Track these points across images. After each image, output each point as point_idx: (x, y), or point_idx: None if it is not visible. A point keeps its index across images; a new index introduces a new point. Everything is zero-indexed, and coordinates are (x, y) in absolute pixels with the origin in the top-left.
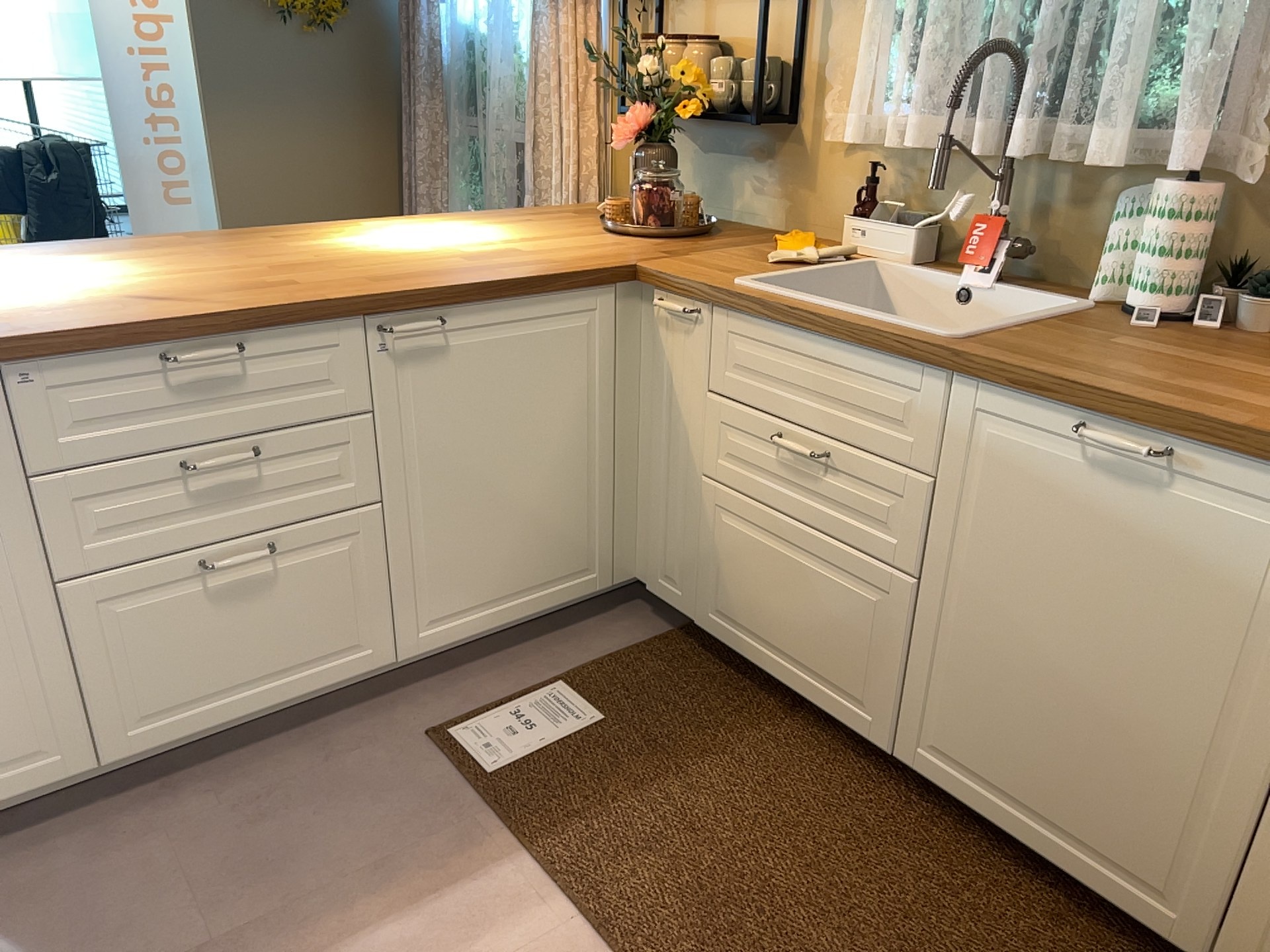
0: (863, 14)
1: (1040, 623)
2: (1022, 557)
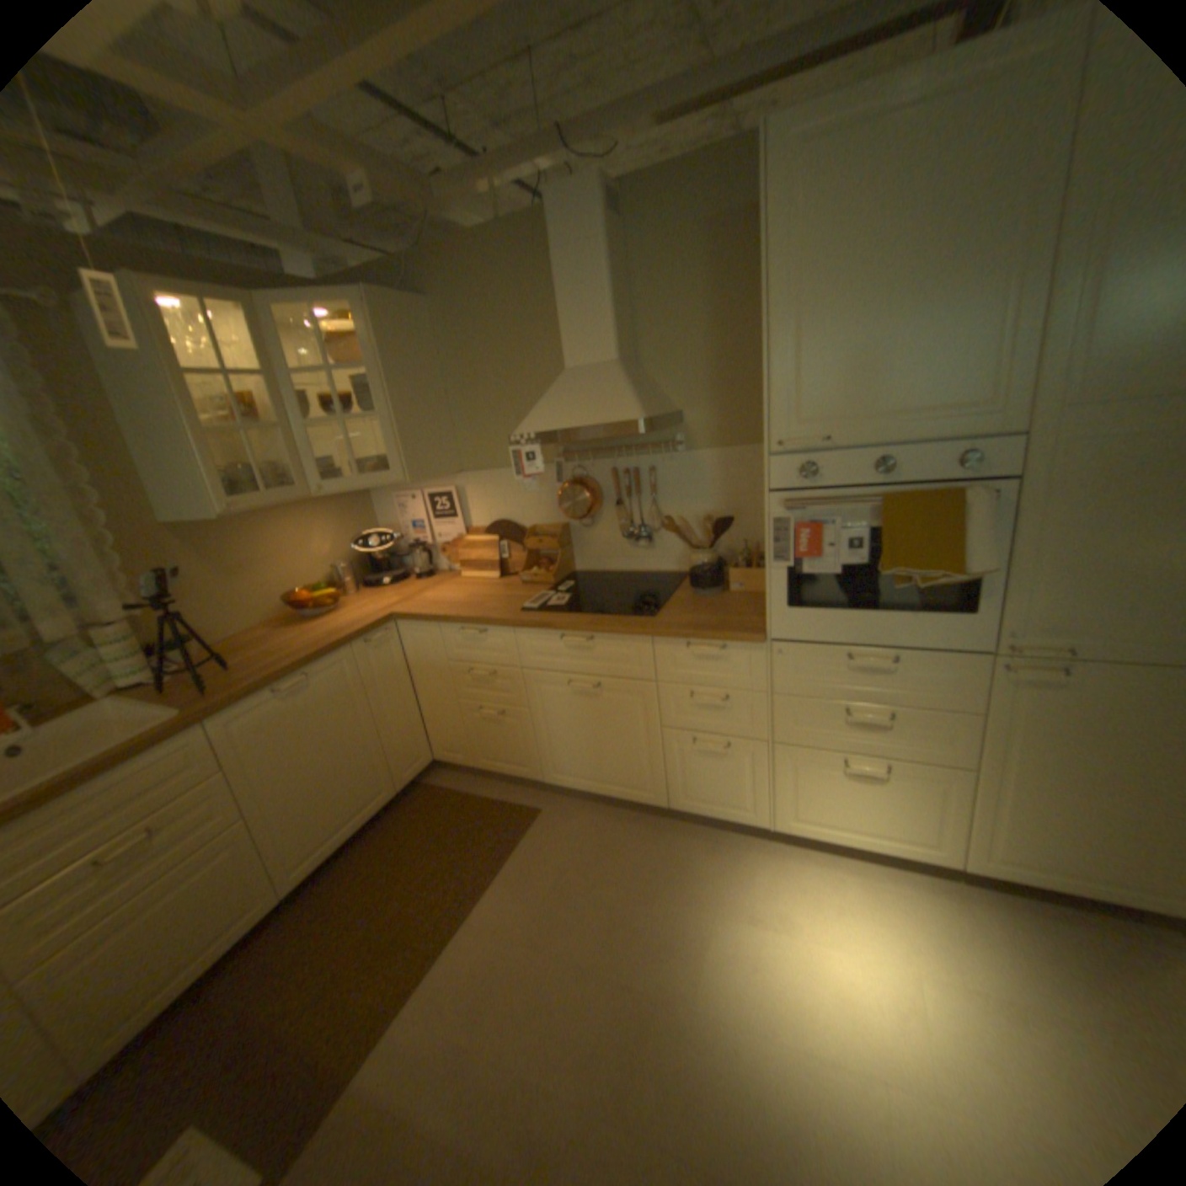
0: None
1: (301, 769)
2: (280, 756)
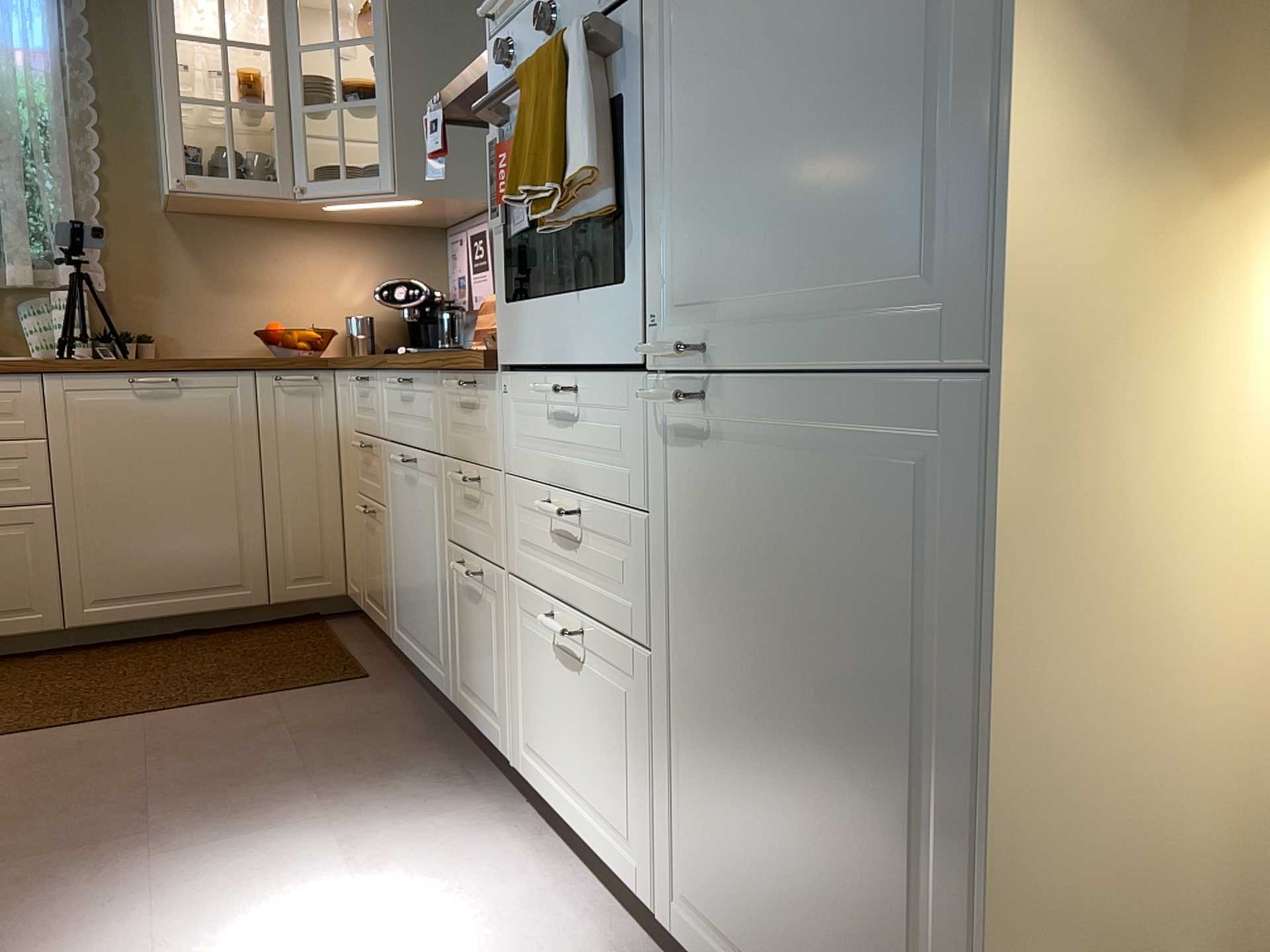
0: None
1: (139, 488)
2: (117, 458)
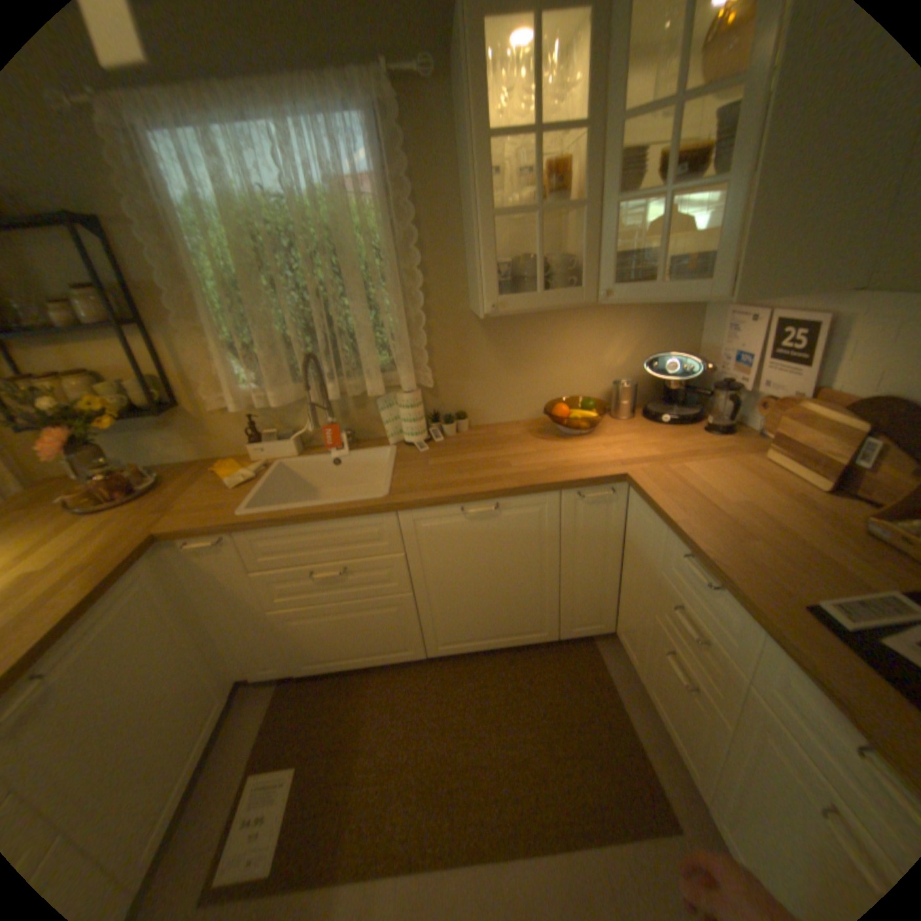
0: (200, 342)
1: (470, 579)
2: (455, 562)
